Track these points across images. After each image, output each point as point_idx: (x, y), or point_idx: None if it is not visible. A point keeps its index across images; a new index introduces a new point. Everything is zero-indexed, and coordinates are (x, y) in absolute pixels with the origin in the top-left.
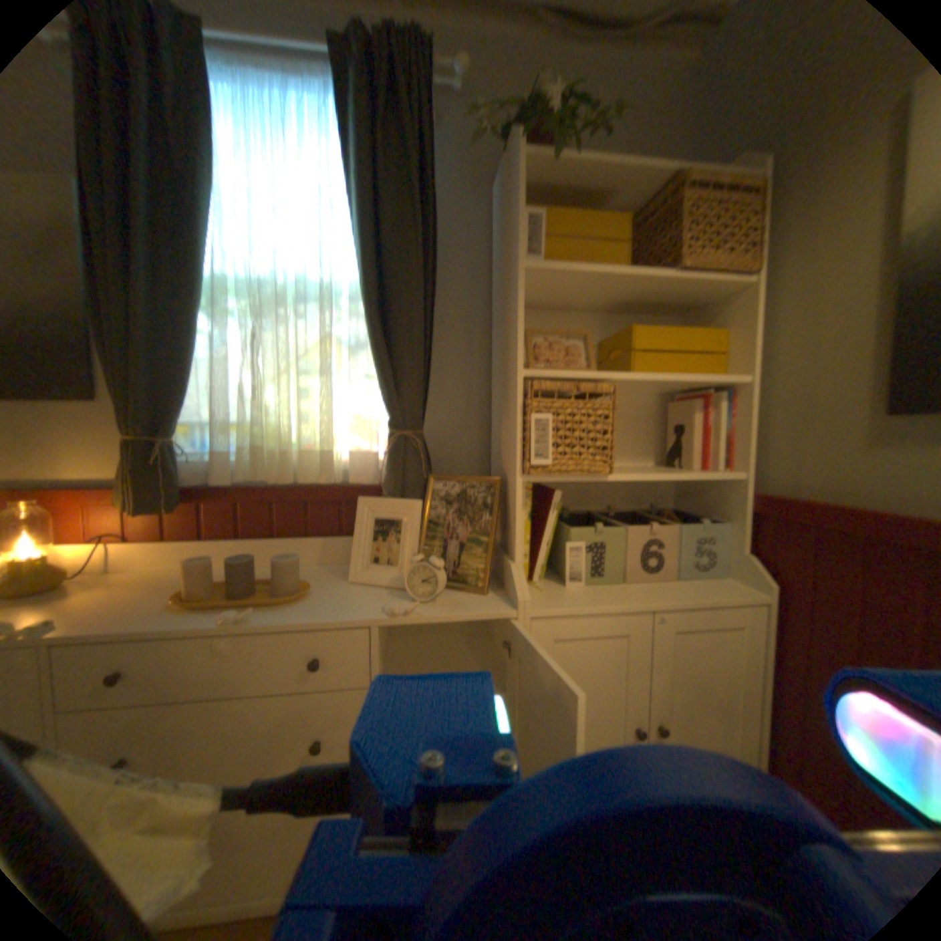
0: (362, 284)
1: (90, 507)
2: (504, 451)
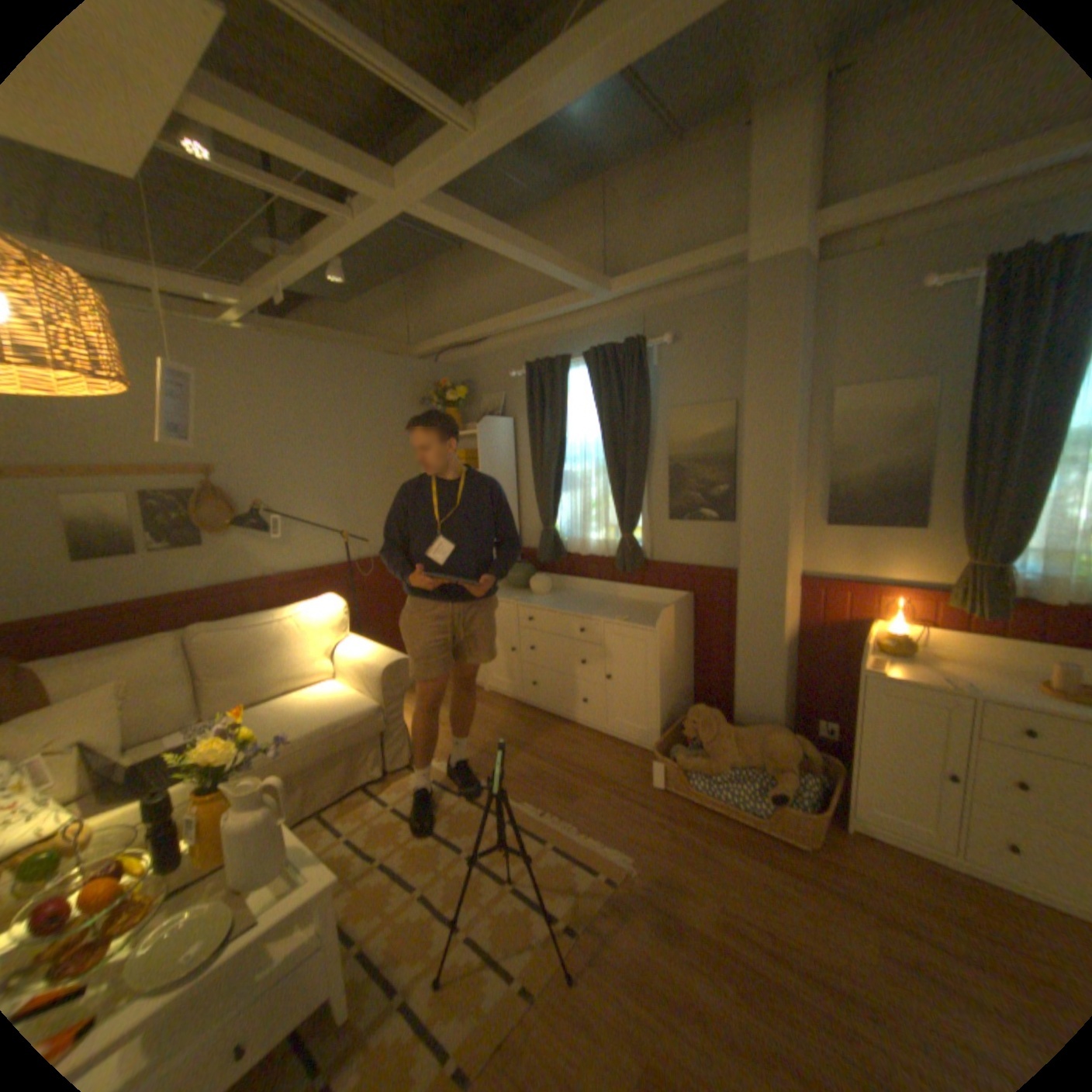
0: None
1: (920, 601)
2: None
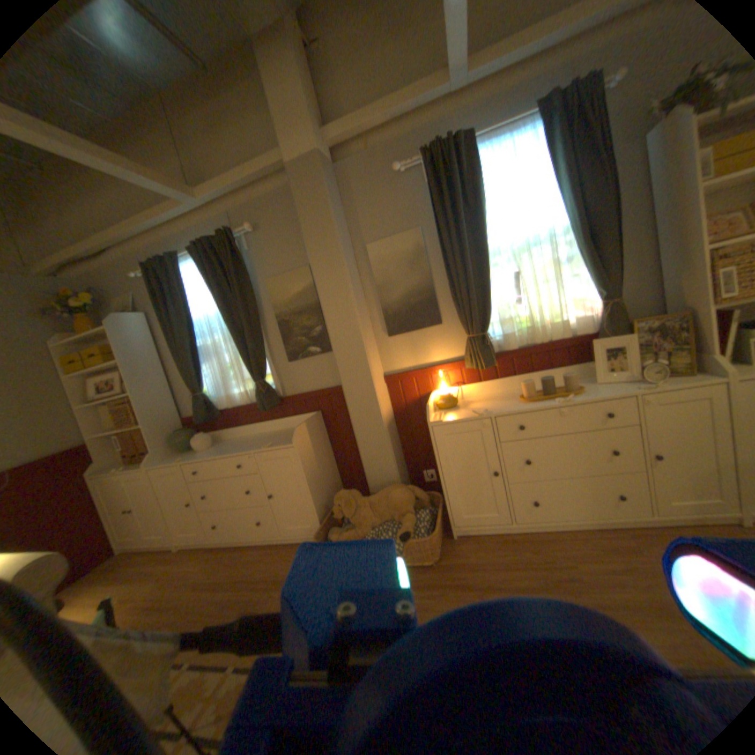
0: (573, 226)
1: (451, 370)
2: (685, 295)
